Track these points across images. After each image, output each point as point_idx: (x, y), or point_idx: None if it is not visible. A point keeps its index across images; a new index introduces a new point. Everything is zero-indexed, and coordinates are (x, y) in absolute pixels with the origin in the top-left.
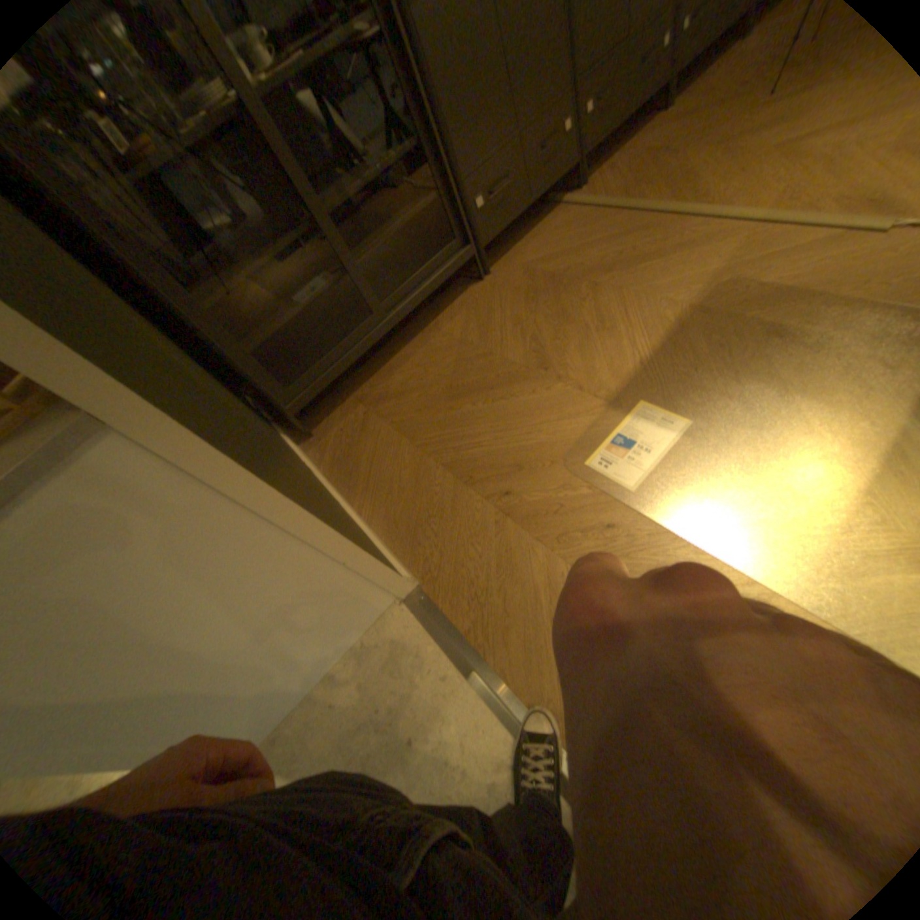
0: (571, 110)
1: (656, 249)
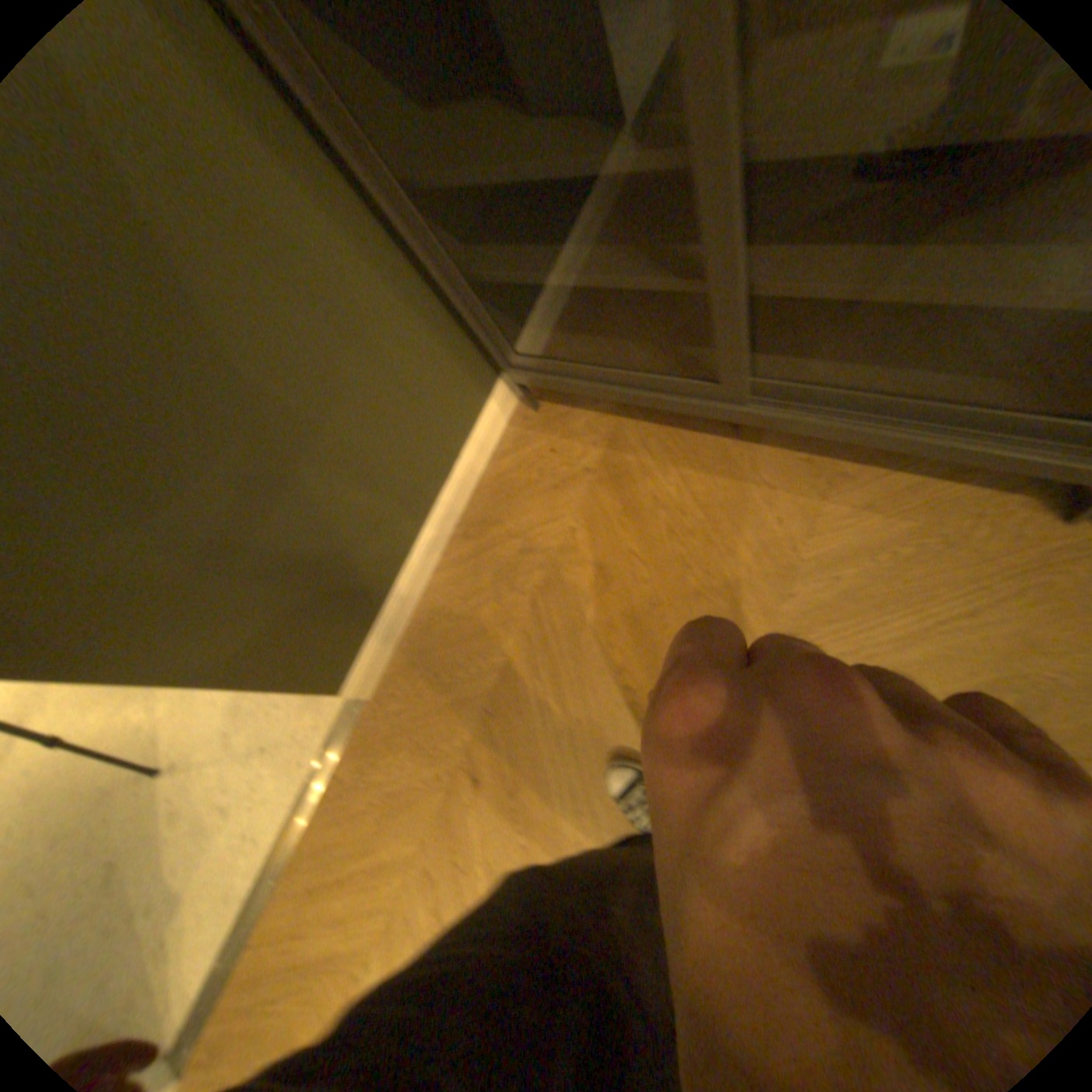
0: None
1: None
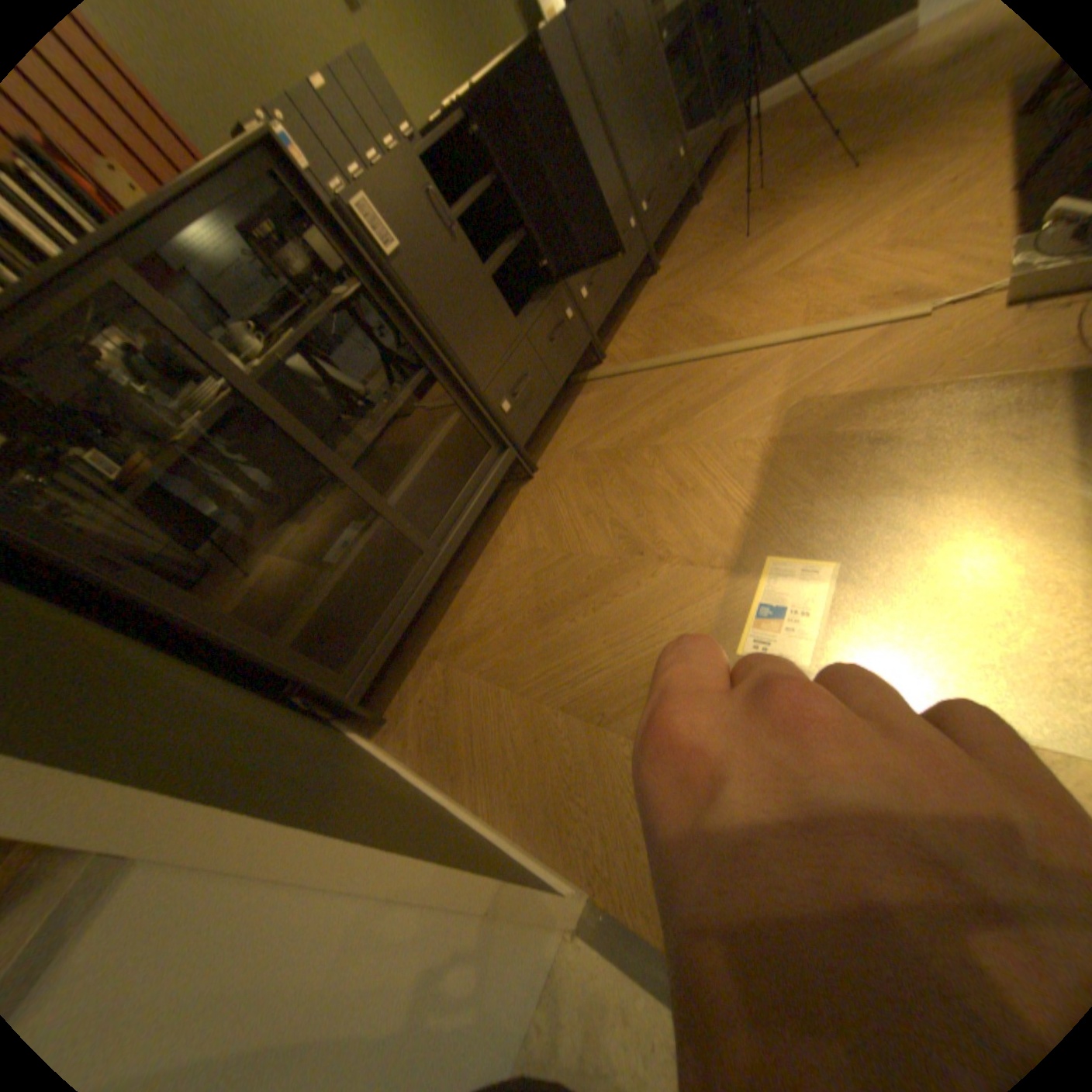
0: (569, 300)
1: (707, 396)
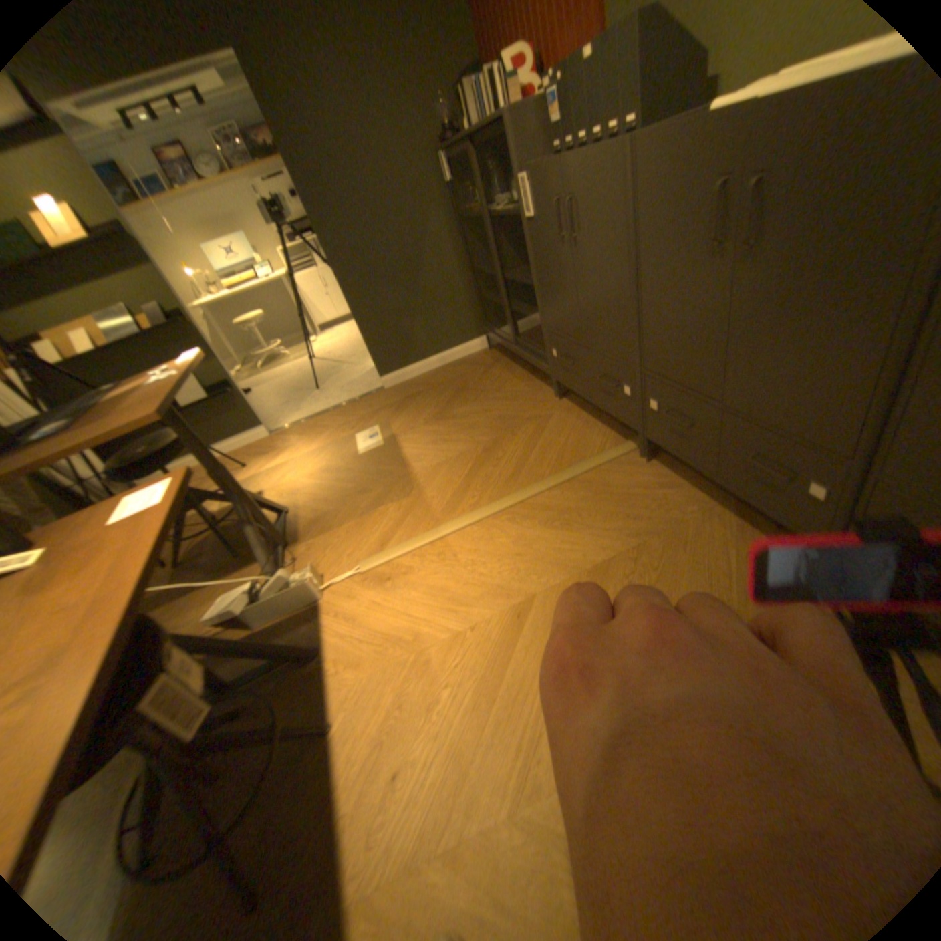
0: (631, 383)
1: (477, 473)
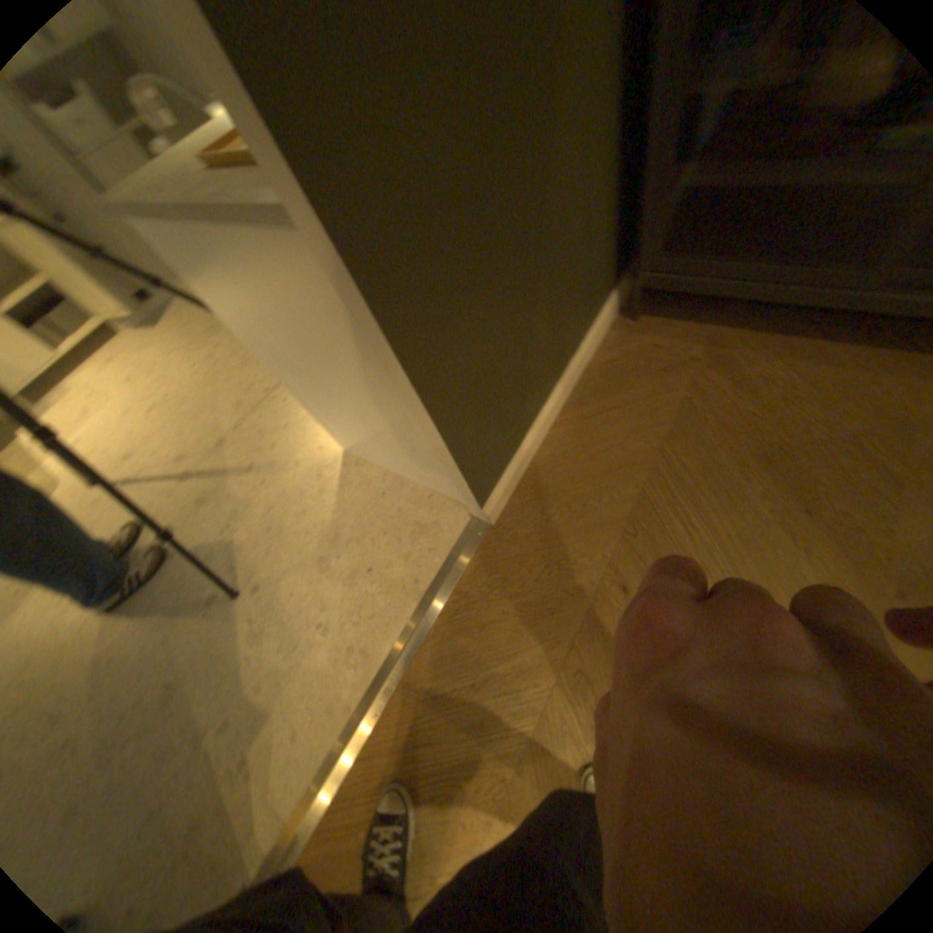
0: None
1: None
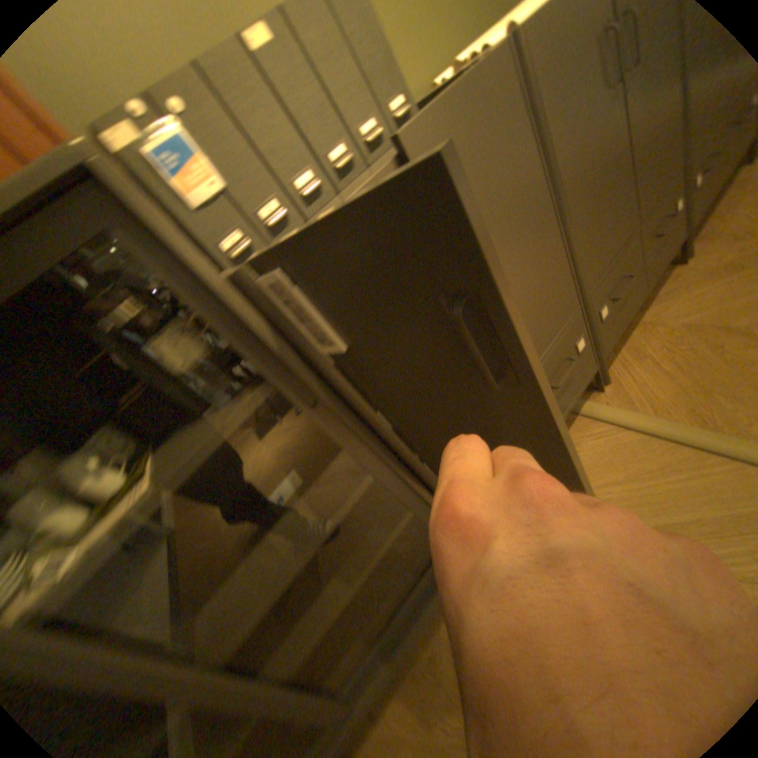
0: (583, 331)
1: None
